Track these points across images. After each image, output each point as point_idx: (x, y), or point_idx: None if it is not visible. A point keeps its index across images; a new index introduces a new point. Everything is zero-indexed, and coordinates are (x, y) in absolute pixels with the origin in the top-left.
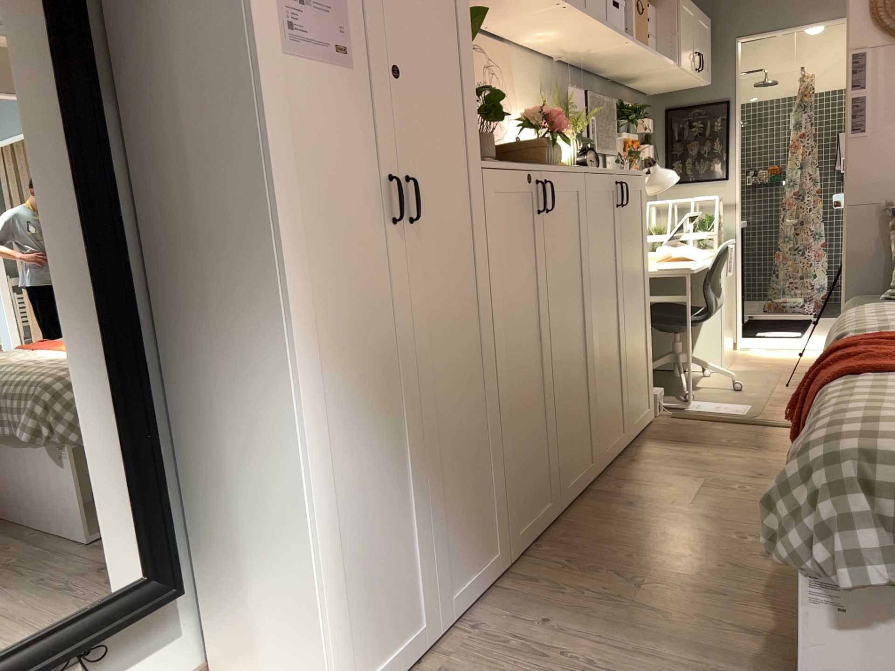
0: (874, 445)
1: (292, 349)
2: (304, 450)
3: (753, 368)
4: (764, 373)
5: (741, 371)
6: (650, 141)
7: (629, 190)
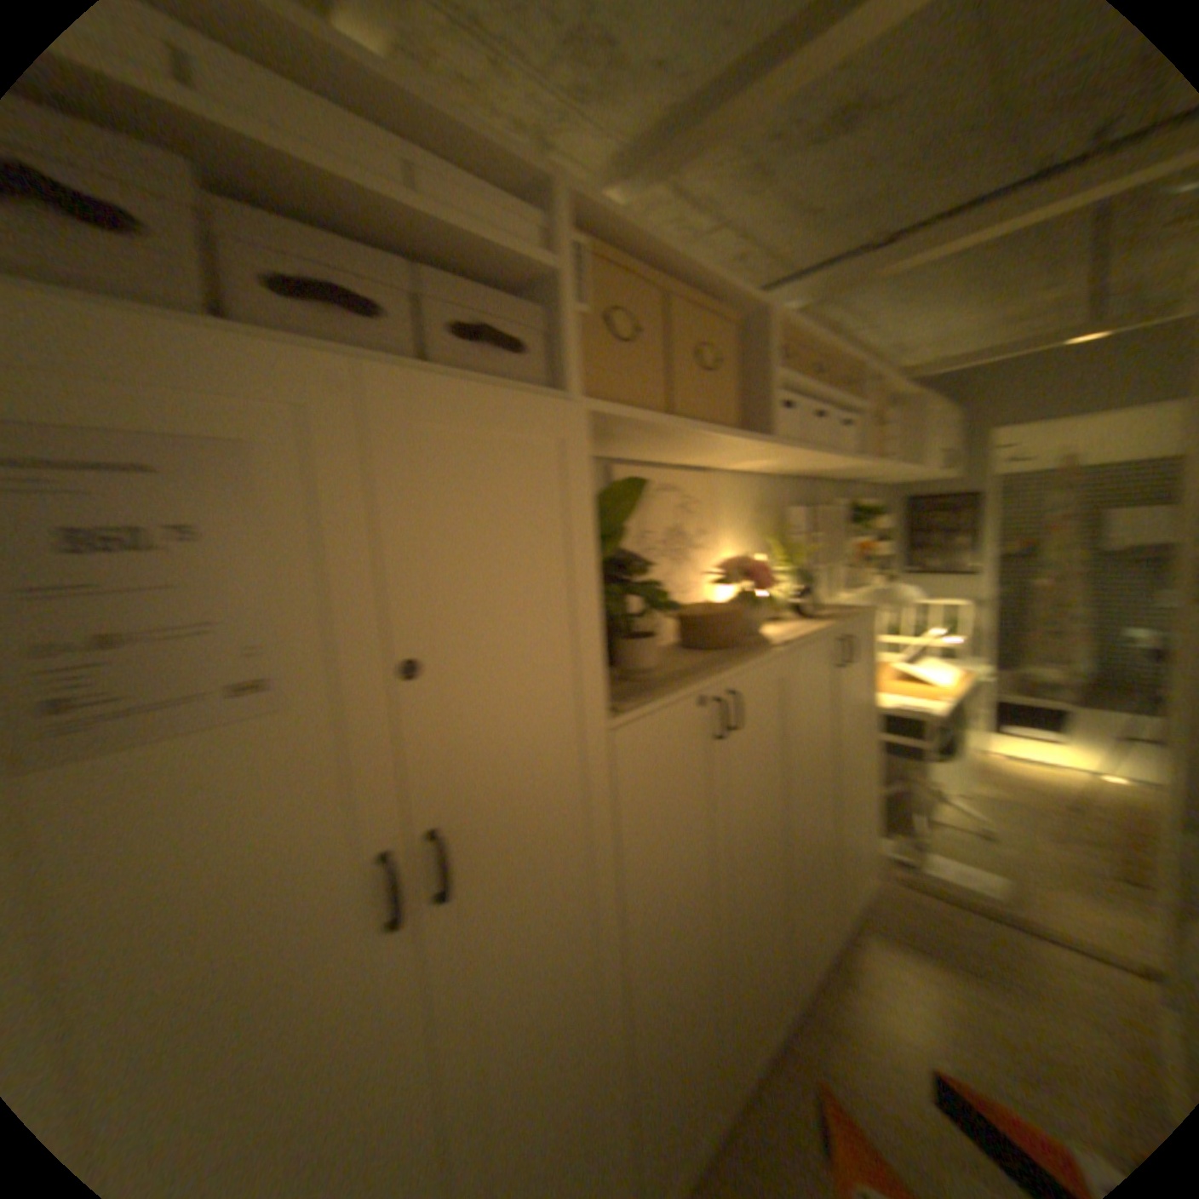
0: None
1: None
2: None
3: (1012, 801)
4: (1028, 815)
5: (996, 805)
6: (894, 531)
7: (863, 639)
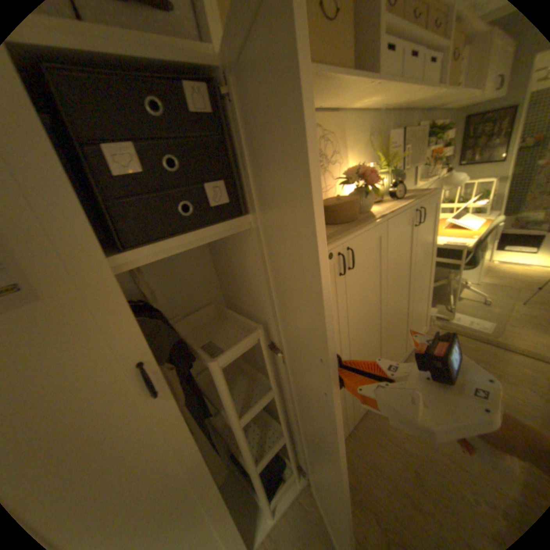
0: None
1: None
2: None
3: (502, 284)
4: (510, 291)
5: (493, 287)
6: (454, 140)
7: (429, 208)
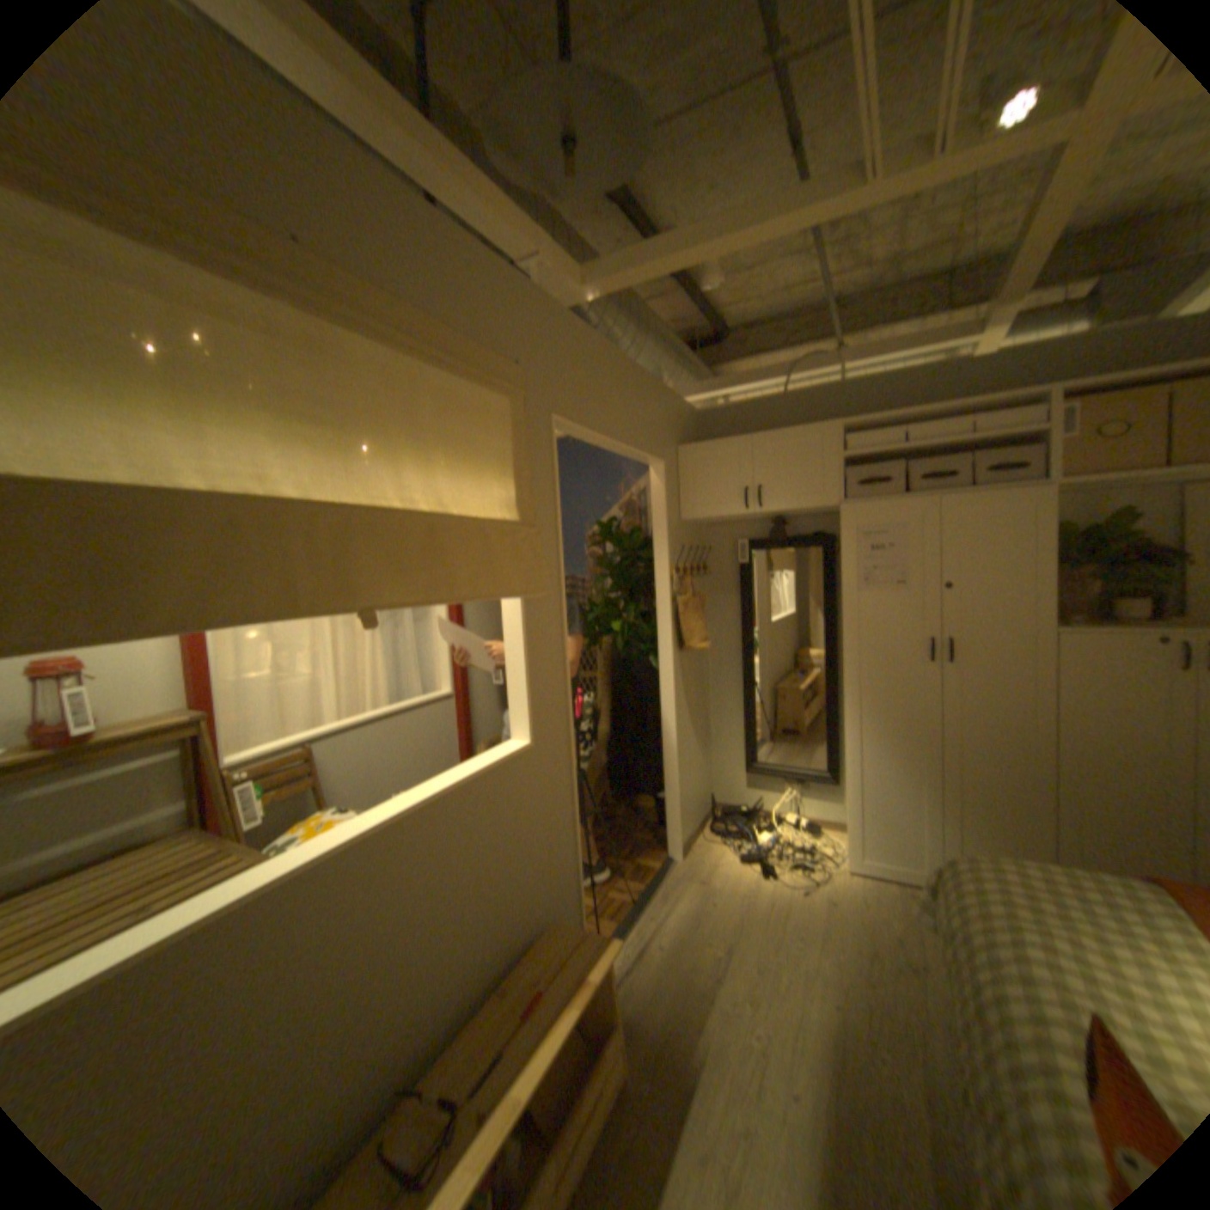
0: (972, 868)
1: (850, 709)
2: (851, 750)
3: None
4: None
5: None
6: None
7: None
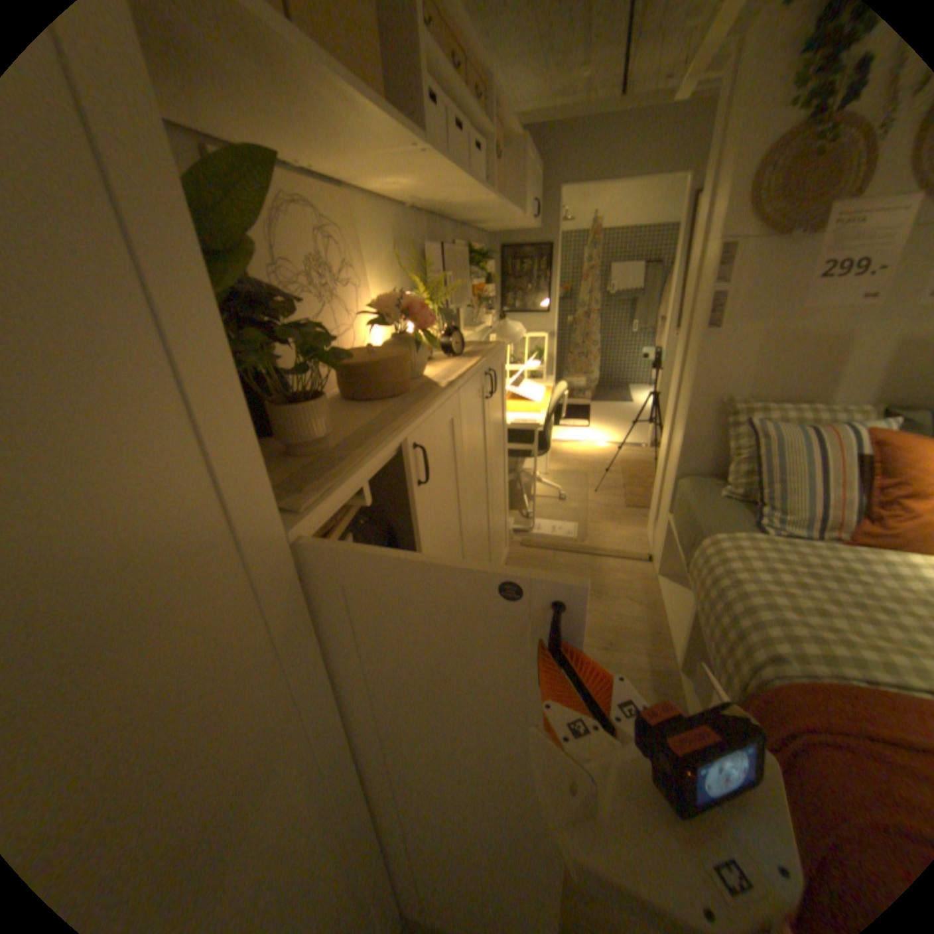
0: None
1: None
2: None
3: (569, 469)
4: (578, 477)
5: (561, 474)
6: (493, 275)
7: (496, 370)
